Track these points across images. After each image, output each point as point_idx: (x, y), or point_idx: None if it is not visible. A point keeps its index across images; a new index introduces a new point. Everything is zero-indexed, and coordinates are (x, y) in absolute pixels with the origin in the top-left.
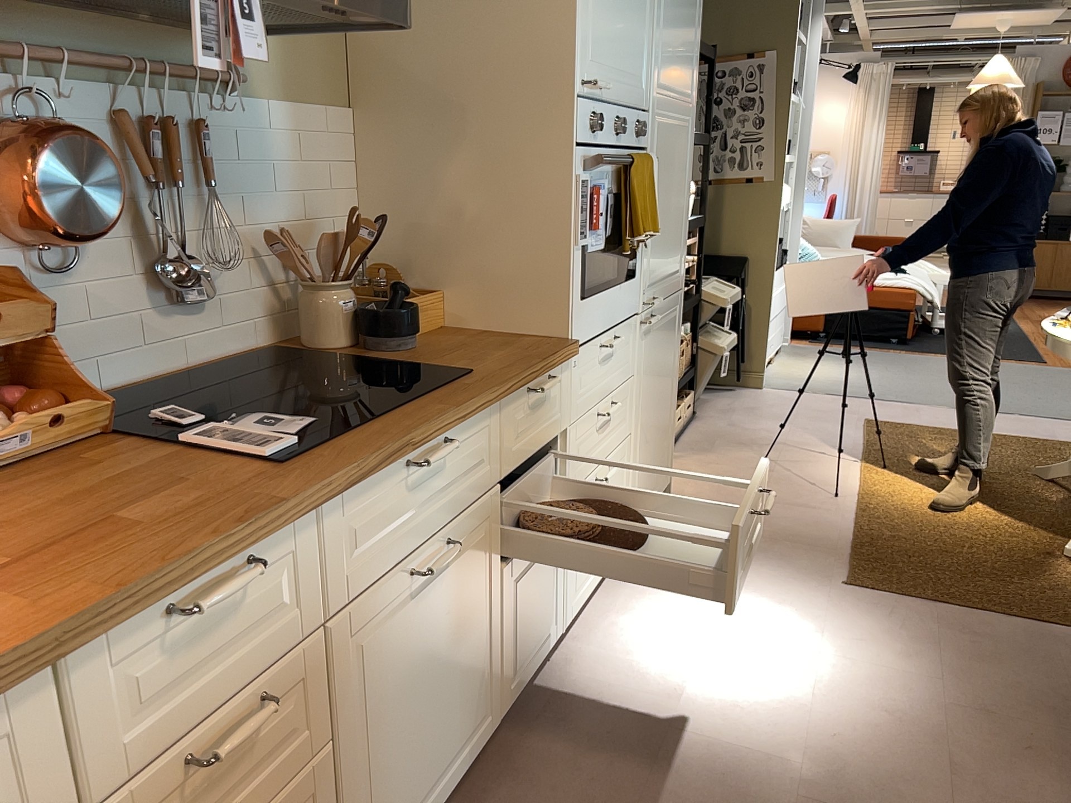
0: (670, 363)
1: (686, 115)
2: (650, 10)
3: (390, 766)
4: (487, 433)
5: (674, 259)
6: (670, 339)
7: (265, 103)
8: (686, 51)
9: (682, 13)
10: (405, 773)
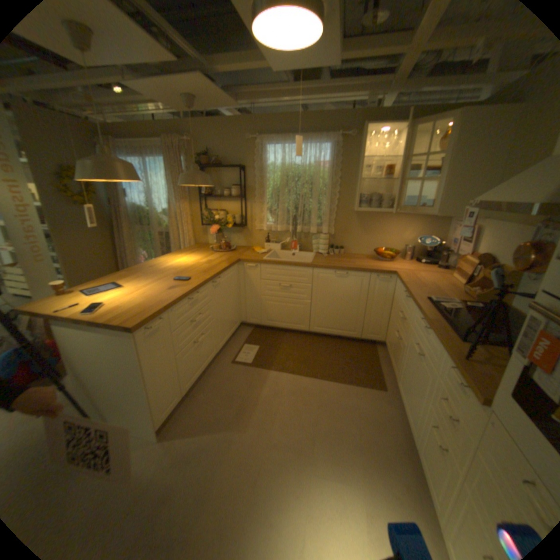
0: None
1: None
2: None
3: (406, 375)
4: (440, 352)
5: None
6: None
7: None
8: None
9: None
10: (406, 384)
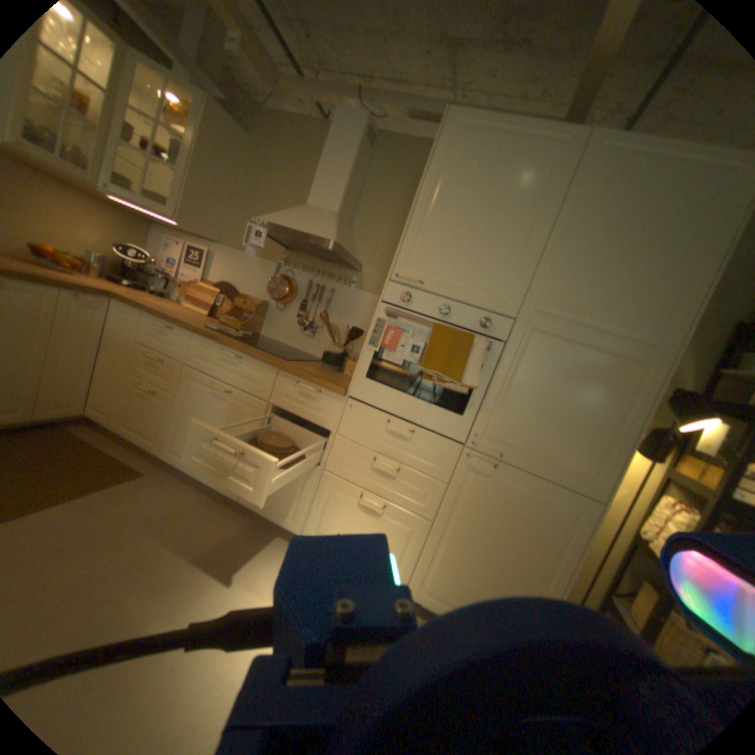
0: (550, 549)
1: (641, 348)
2: (531, 251)
3: (184, 433)
4: (265, 377)
5: (574, 458)
6: (552, 525)
7: (360, 291)
8: (646, 294)
9: (631, 262)
10: (188, 444)
